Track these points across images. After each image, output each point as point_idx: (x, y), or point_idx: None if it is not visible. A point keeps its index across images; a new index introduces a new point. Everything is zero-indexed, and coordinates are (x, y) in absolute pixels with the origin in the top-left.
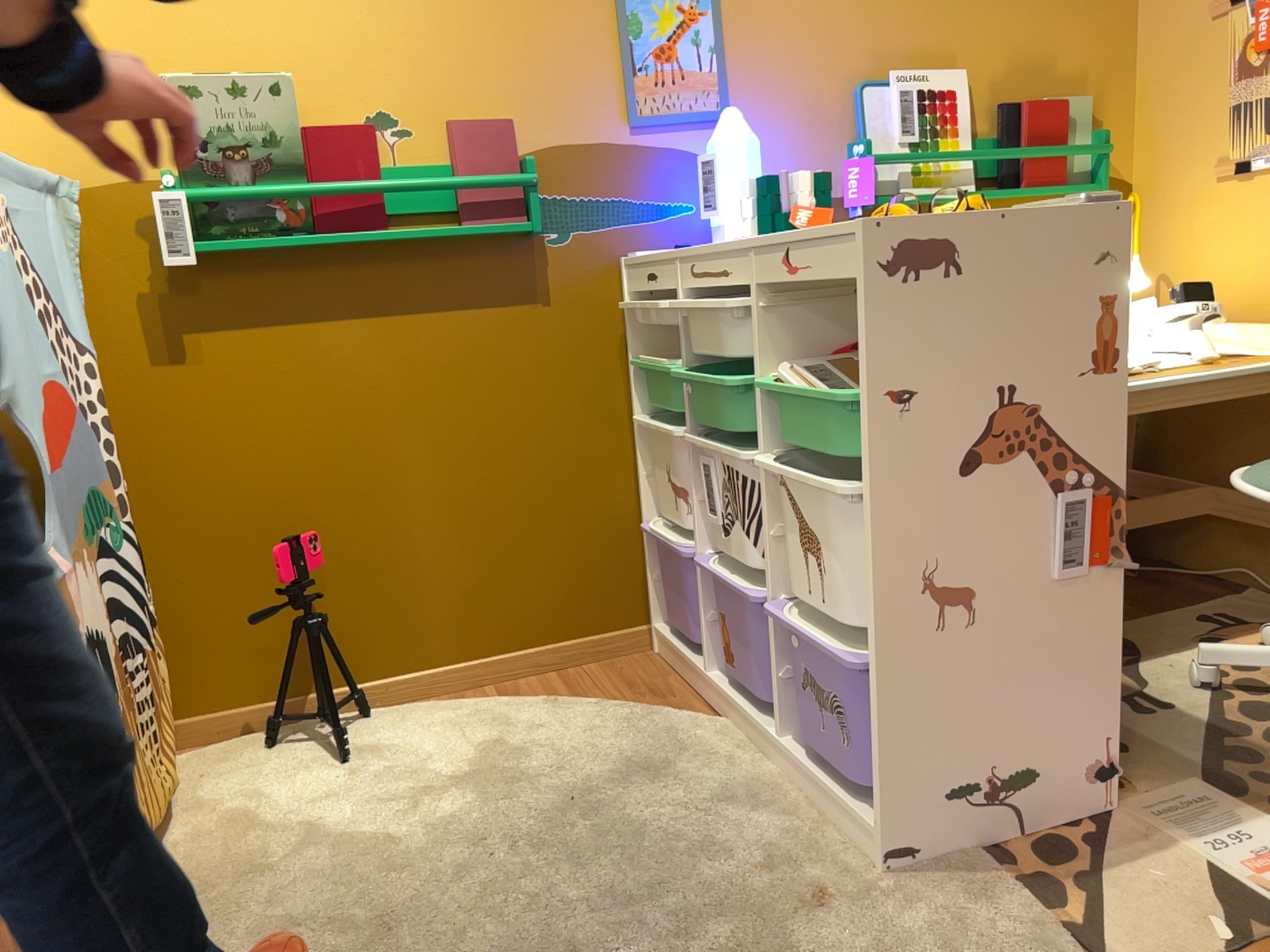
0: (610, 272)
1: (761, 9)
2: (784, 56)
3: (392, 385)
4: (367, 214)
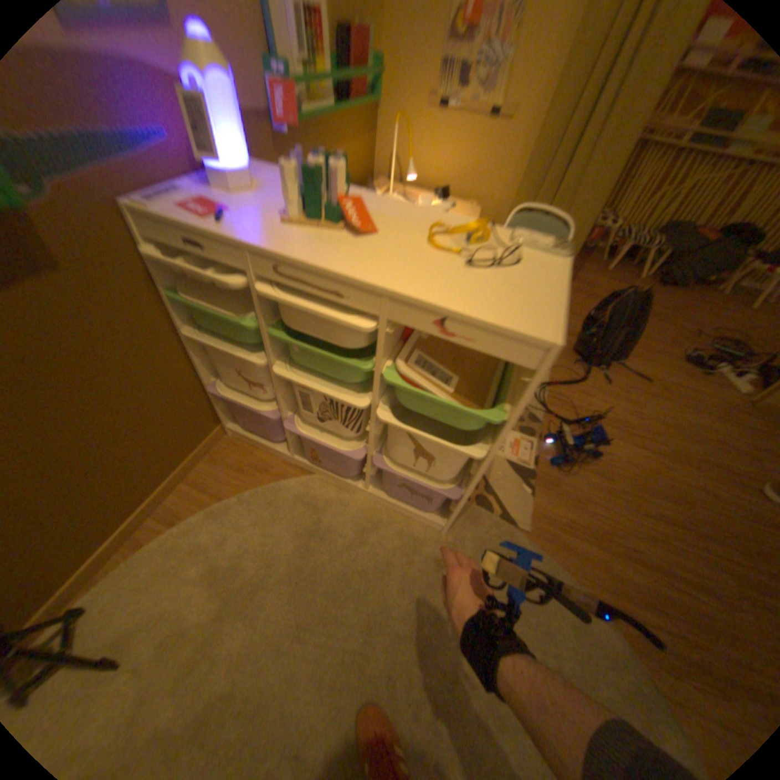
0: (113, 220)
1: None
2: None
3: None
4: None
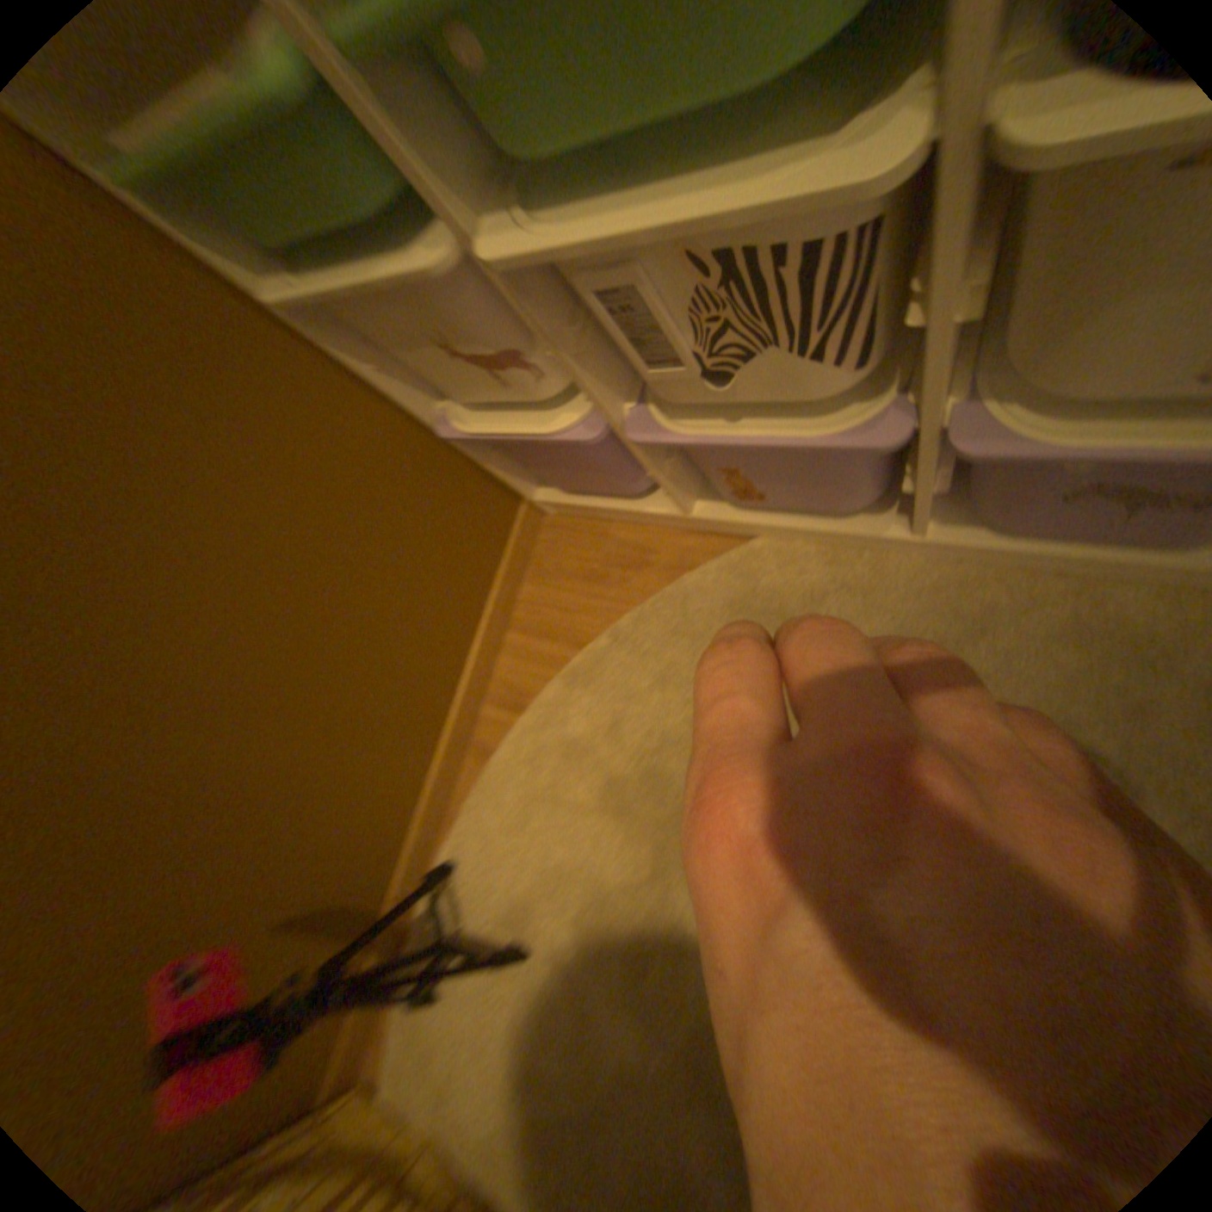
0: None
1: None
2: None
3: None
4: None
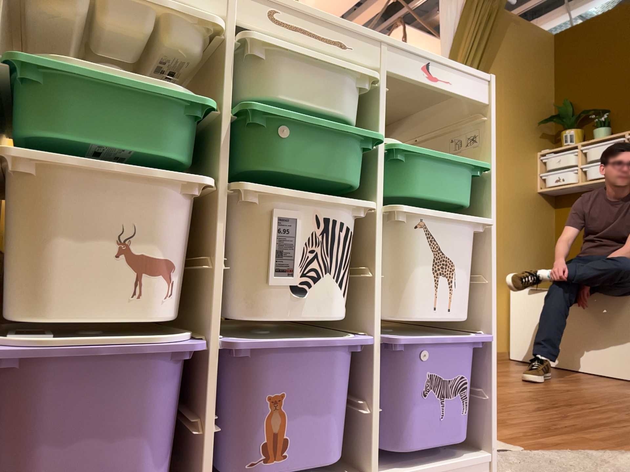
0: None
1: None
2: None
3: None
4: None
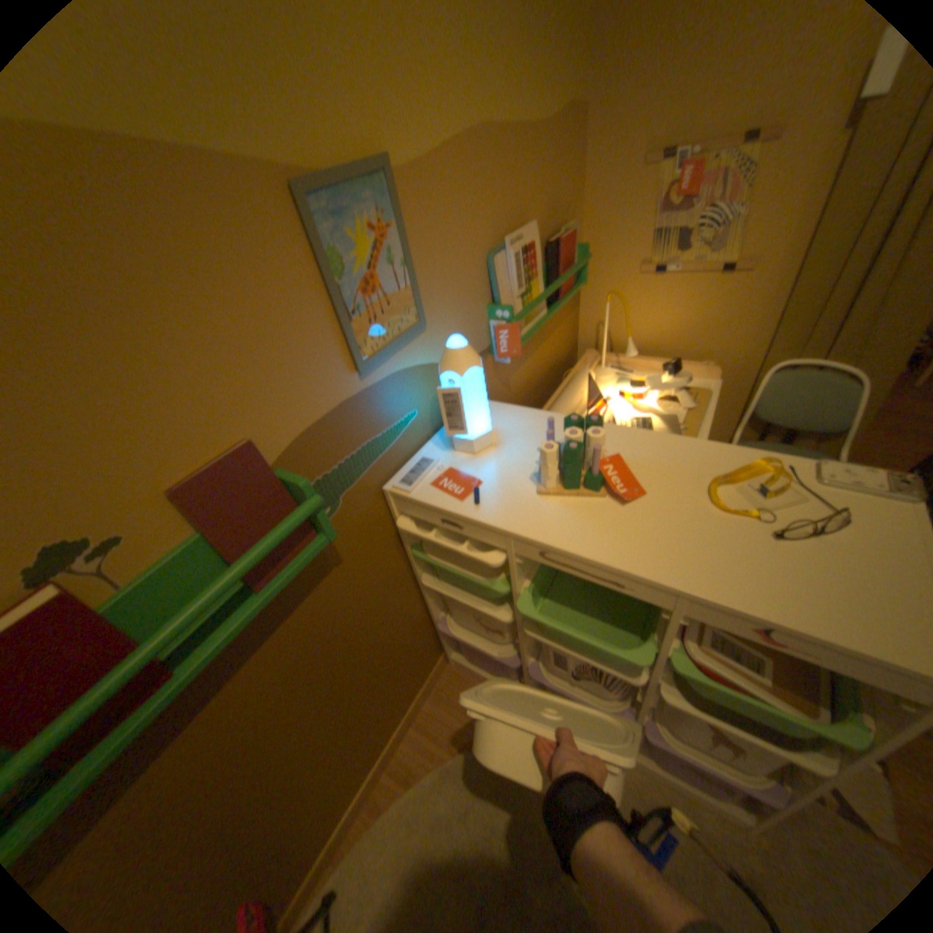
0: (376, 503)
1: (428, 202)
2: (447, 247)
3: (238, 744)
4: (128, 686)
